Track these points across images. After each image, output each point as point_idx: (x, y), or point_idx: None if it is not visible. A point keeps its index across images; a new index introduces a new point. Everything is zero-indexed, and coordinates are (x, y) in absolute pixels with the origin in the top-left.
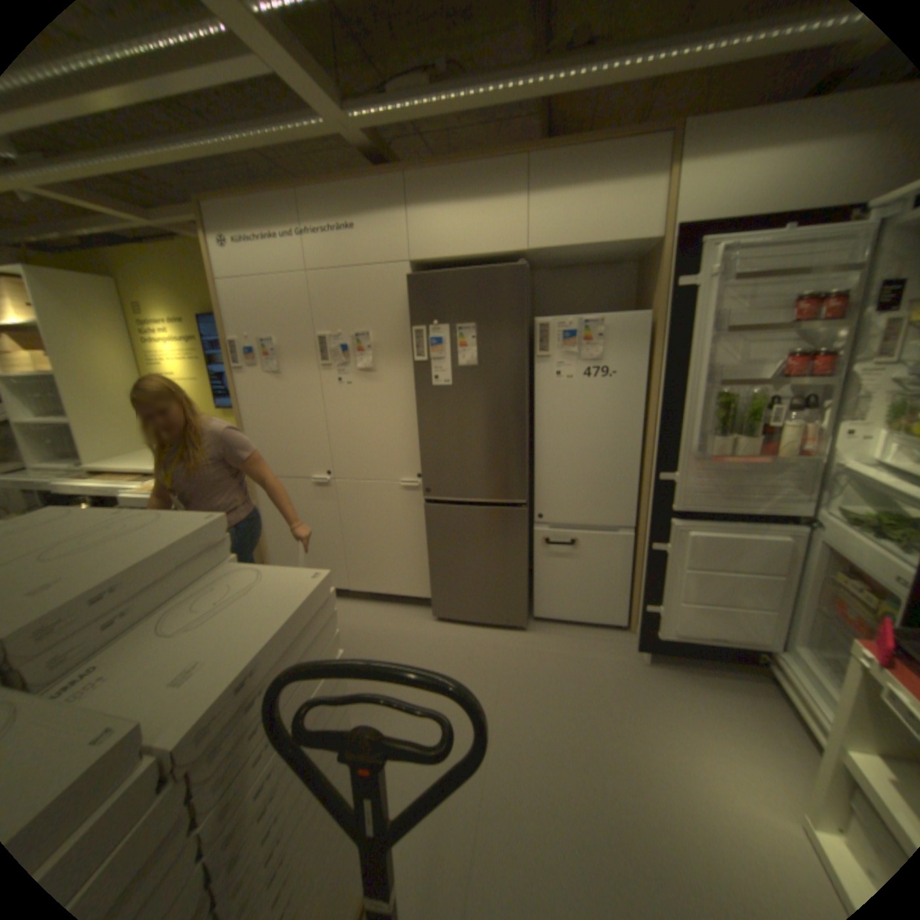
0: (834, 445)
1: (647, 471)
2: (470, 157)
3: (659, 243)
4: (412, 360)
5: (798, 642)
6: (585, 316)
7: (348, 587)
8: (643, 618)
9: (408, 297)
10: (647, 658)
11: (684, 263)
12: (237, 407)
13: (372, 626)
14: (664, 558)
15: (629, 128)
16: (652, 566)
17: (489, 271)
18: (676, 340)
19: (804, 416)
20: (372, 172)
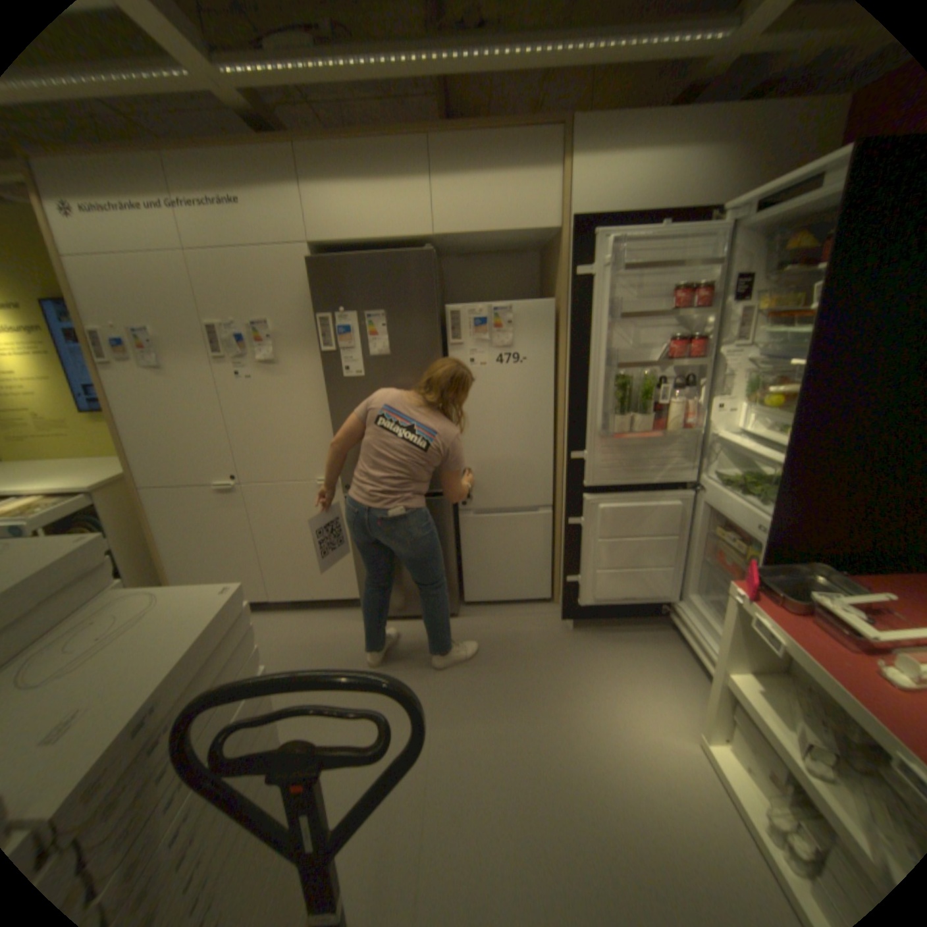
0: (709, 418)
1: (560, 452)
2: (367, 132)
3: (558, 233)
4: (319, 349)
5: (690, 591)
6: (494, 303)
7: (267, 598)
8: (564, 588)
9: (310, 282)
10: (570, 624)
11: (580, 253)
12: (109, 409)
13: (298, 635)
14: (579, 530)
15: (524, 117)
16: (569, 539)
17: (396, 256)
18: (577, 326)
19: (685, 394)
20: (256, 139)
